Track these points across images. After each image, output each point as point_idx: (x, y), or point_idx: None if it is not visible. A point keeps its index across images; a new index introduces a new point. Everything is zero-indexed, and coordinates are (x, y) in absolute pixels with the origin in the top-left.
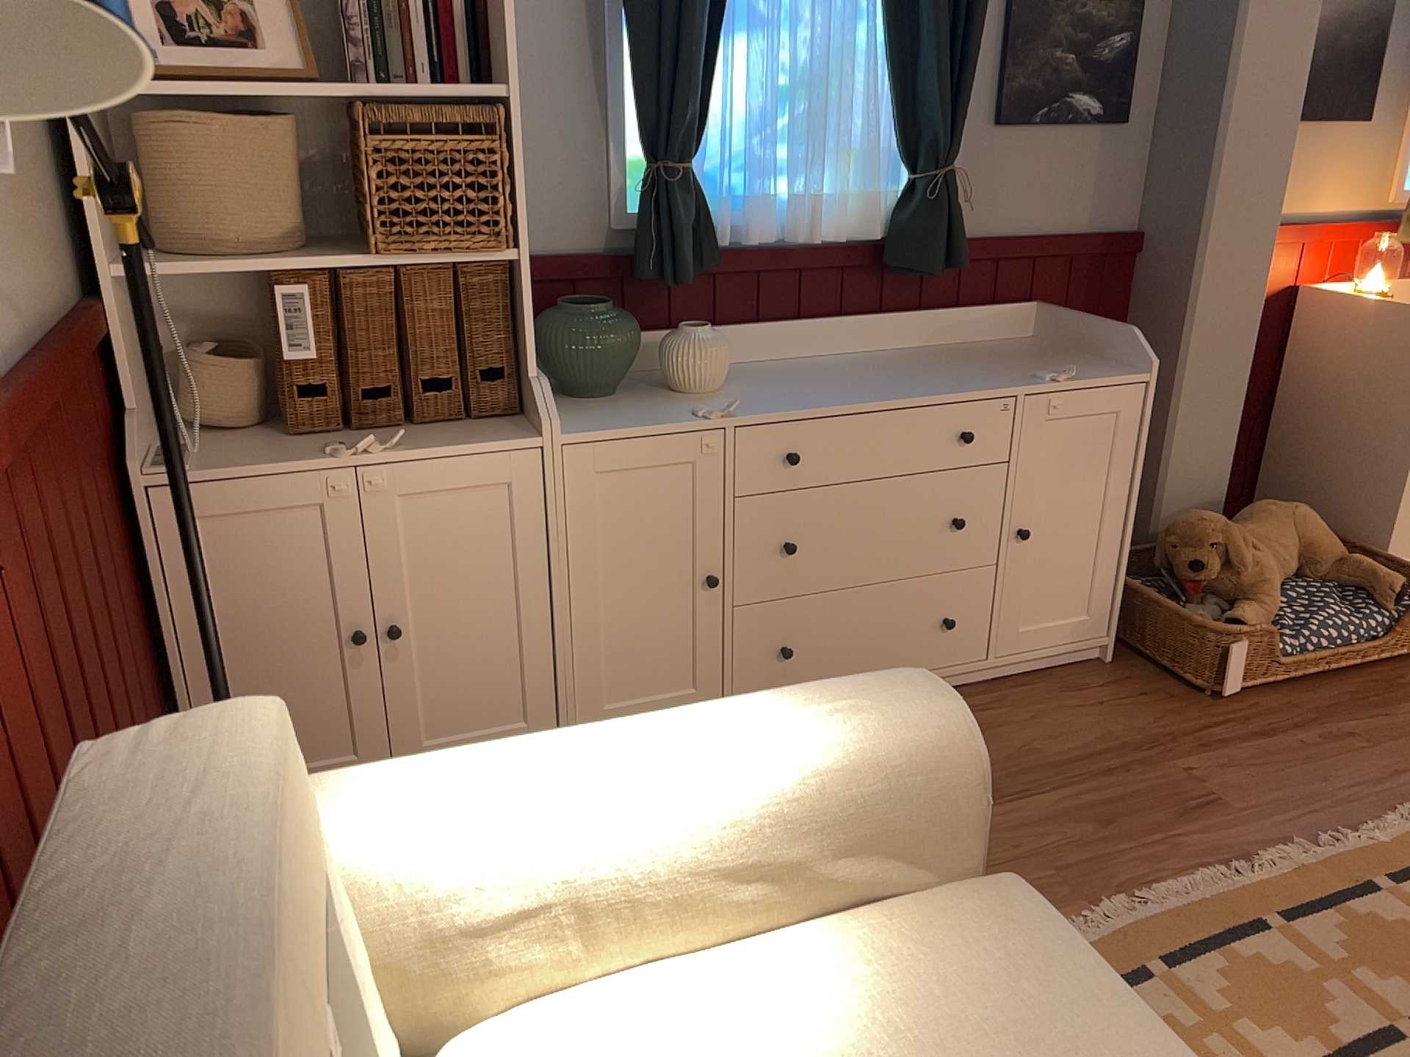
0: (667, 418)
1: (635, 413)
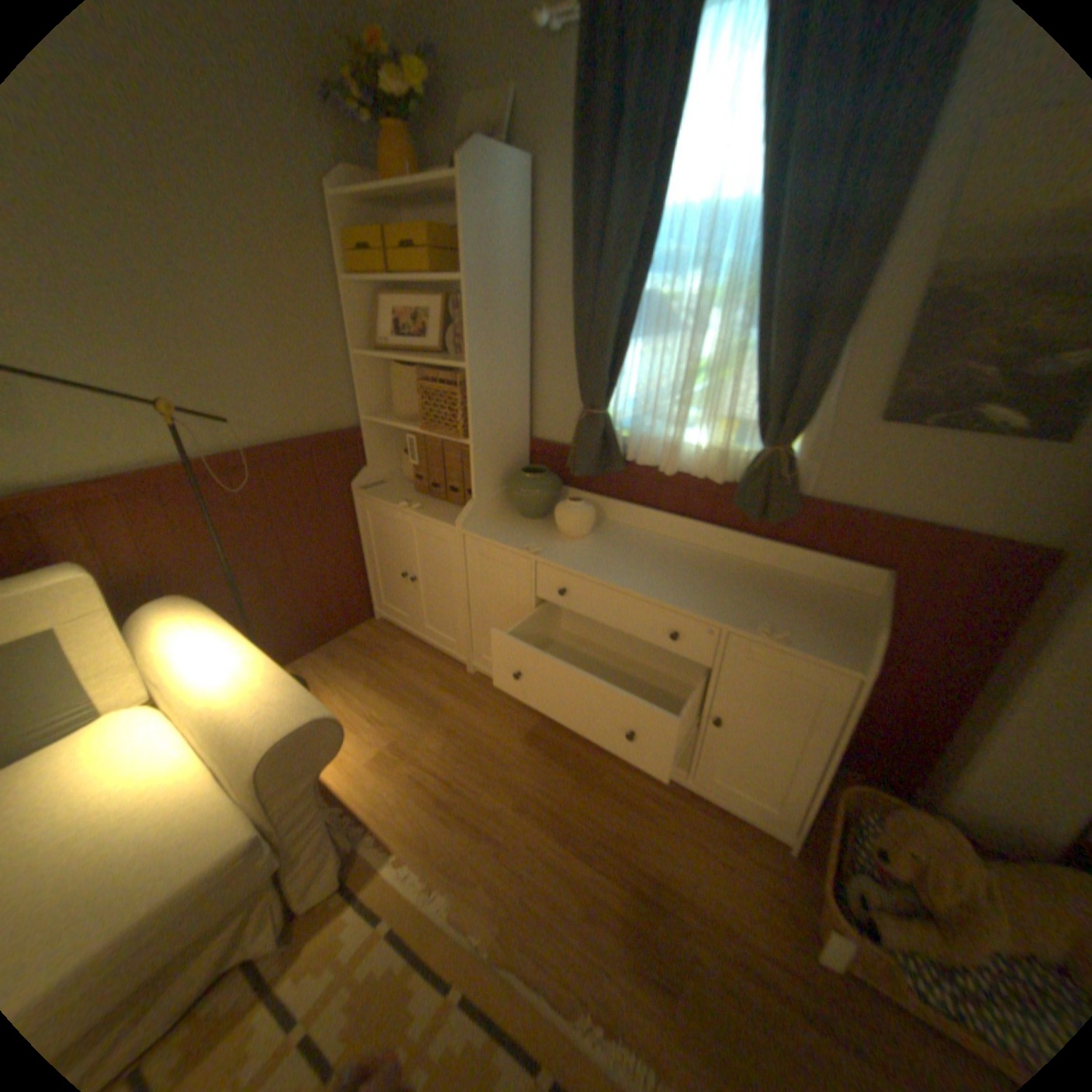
0: (516, 542)
1: (514, 534)
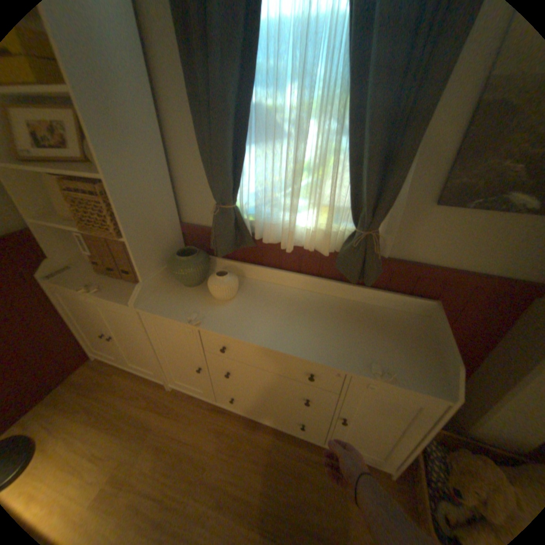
0: (182, 313)
1: (179, 304)
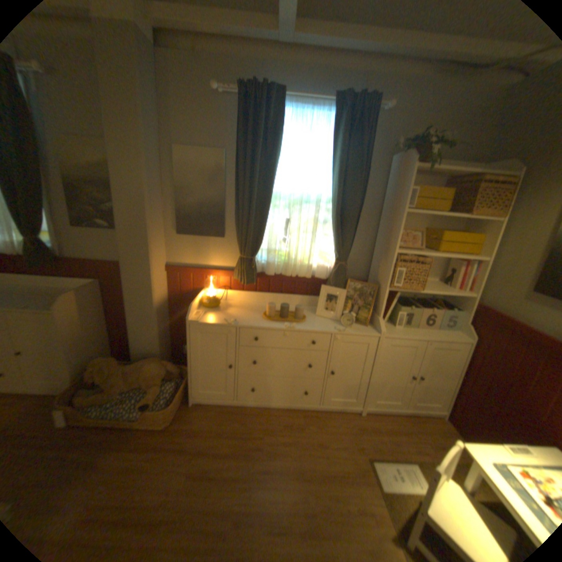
0: None
1: None
